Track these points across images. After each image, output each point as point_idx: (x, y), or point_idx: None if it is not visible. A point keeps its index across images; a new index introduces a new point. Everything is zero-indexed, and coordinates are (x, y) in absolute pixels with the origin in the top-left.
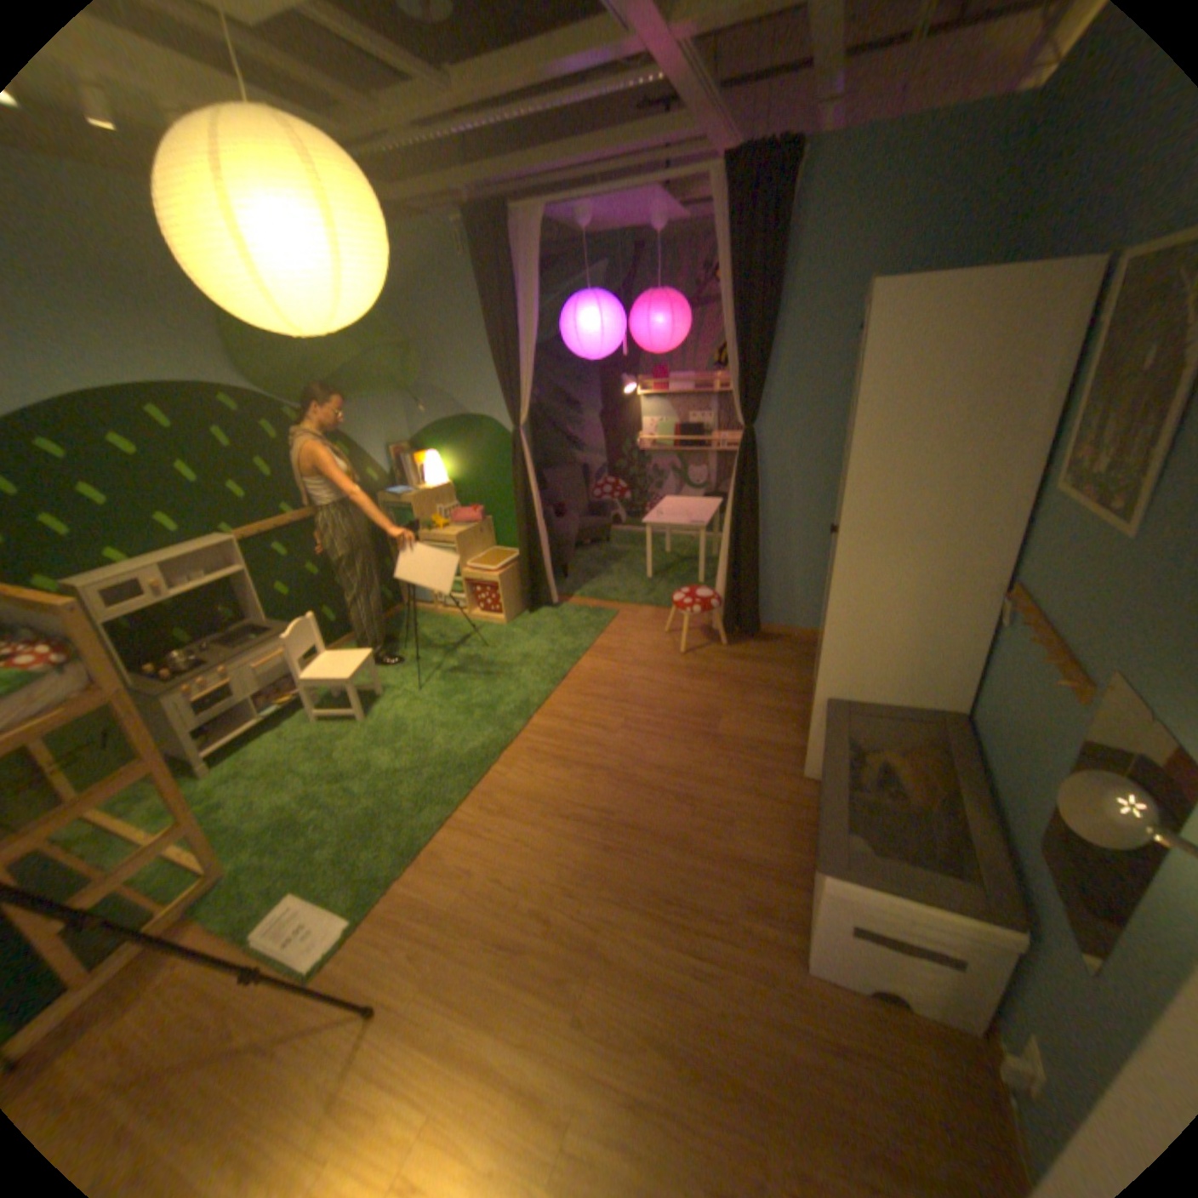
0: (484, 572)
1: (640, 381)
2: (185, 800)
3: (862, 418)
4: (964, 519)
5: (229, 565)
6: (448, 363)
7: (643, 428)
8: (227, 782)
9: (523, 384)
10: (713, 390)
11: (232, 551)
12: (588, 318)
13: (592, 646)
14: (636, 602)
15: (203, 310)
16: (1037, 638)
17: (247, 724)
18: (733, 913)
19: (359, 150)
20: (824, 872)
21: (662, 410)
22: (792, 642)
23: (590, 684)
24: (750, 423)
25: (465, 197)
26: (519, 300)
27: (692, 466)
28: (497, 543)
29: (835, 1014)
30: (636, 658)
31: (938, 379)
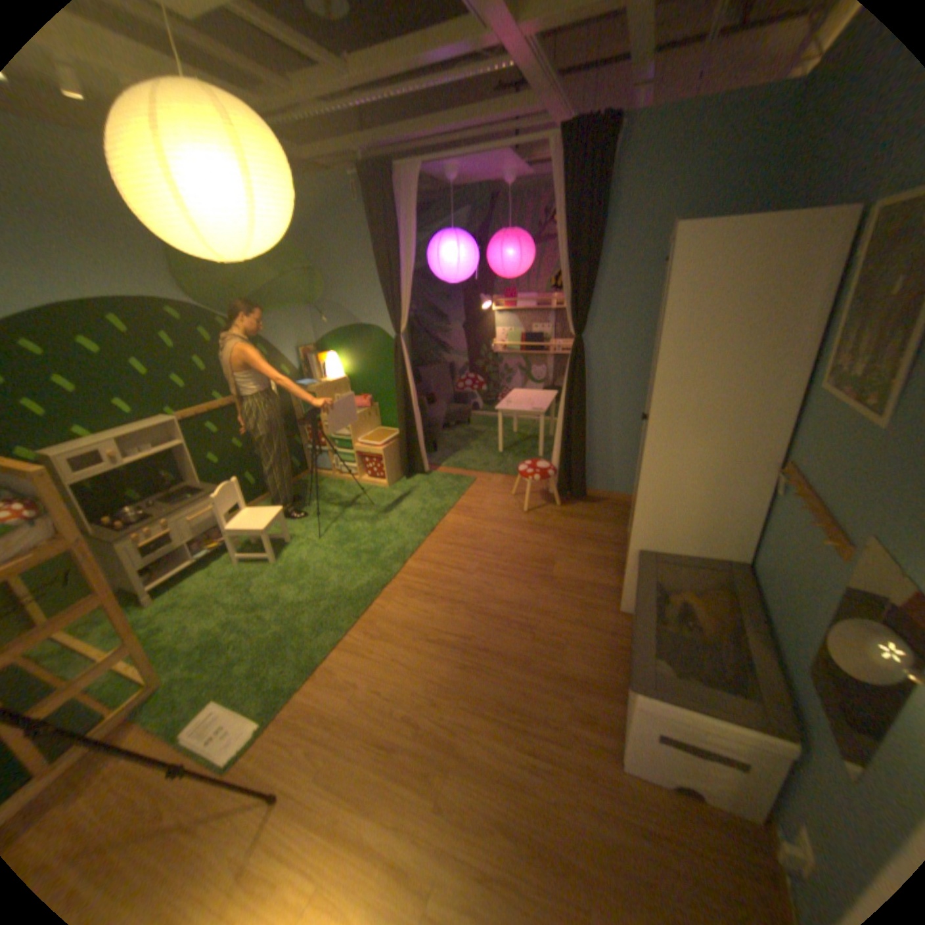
0: (371, 447)
1: (495, 299)
2: (133, 625)
3: (668, 330)
4: (748, 410)
5: (171, 440)
6: (345, 285)
7: (496, 336)
8: (166, 611)
9: (404, 301)
10: (551, 307)
11: (174, 429)
12: (454, 250)
13: (455, 505)
14: (490, 471)
15: (154, 241)
16: (806, 505)
17: (183, 565)
18: (564, 721)
19: (277, 119)
20: (636, 690)
21: (511, 322)
22: (612, 504)
23: (453, 536)
24: (579, 333)
25: (360, 156)
26: (400, 236)
27: (534, 365)
28: (382, 424)
29: (645, 805)
30: (489, 515)
31: (728, 300)
